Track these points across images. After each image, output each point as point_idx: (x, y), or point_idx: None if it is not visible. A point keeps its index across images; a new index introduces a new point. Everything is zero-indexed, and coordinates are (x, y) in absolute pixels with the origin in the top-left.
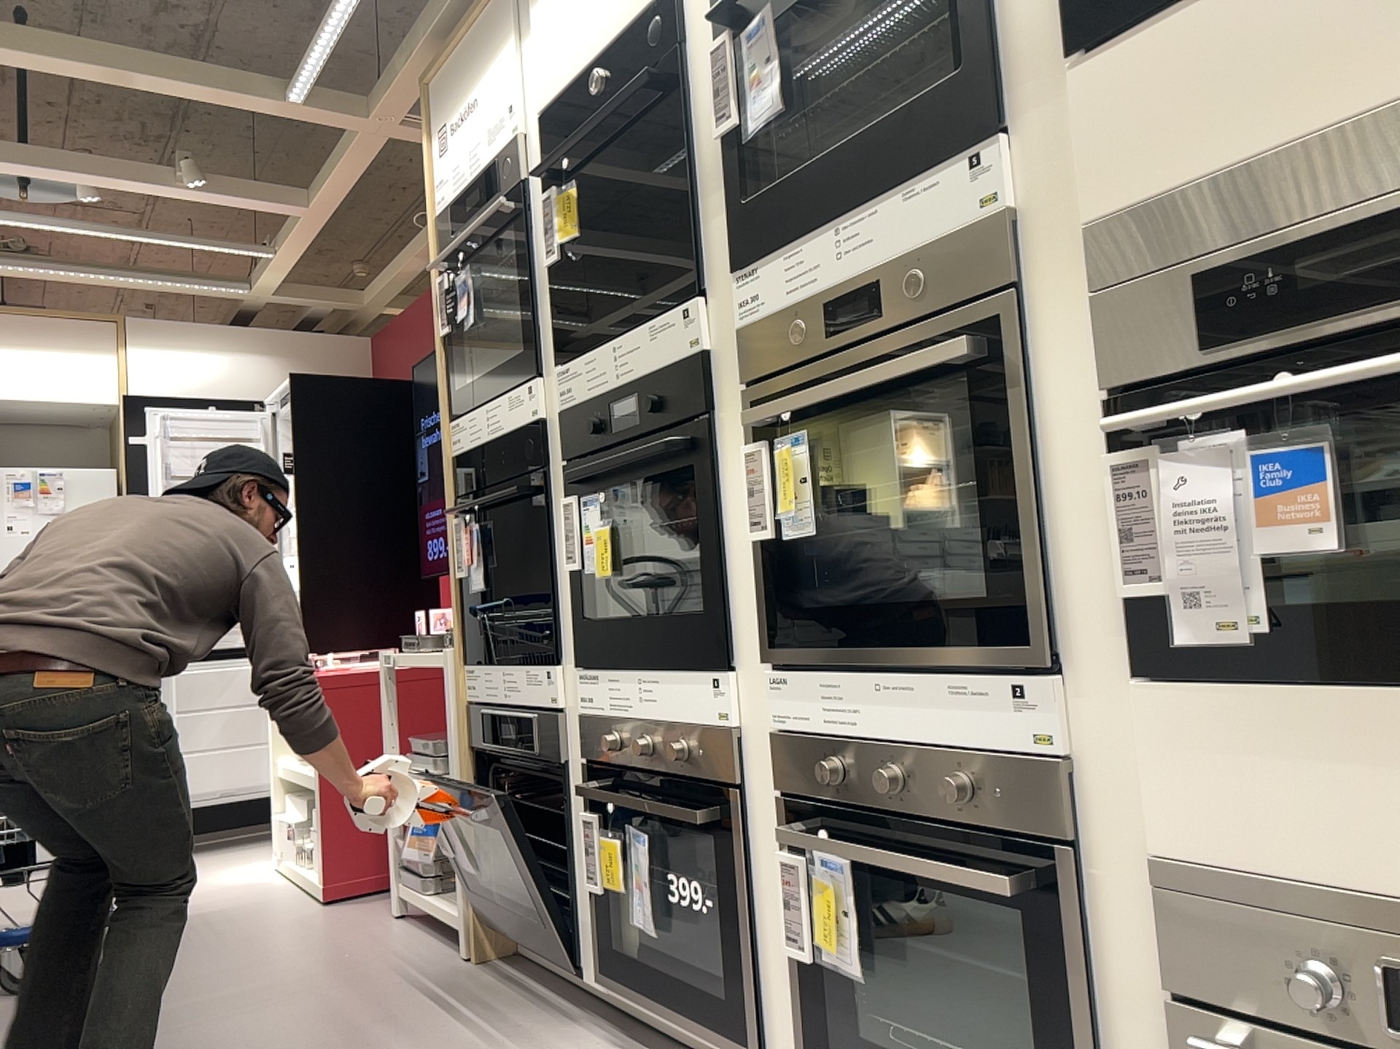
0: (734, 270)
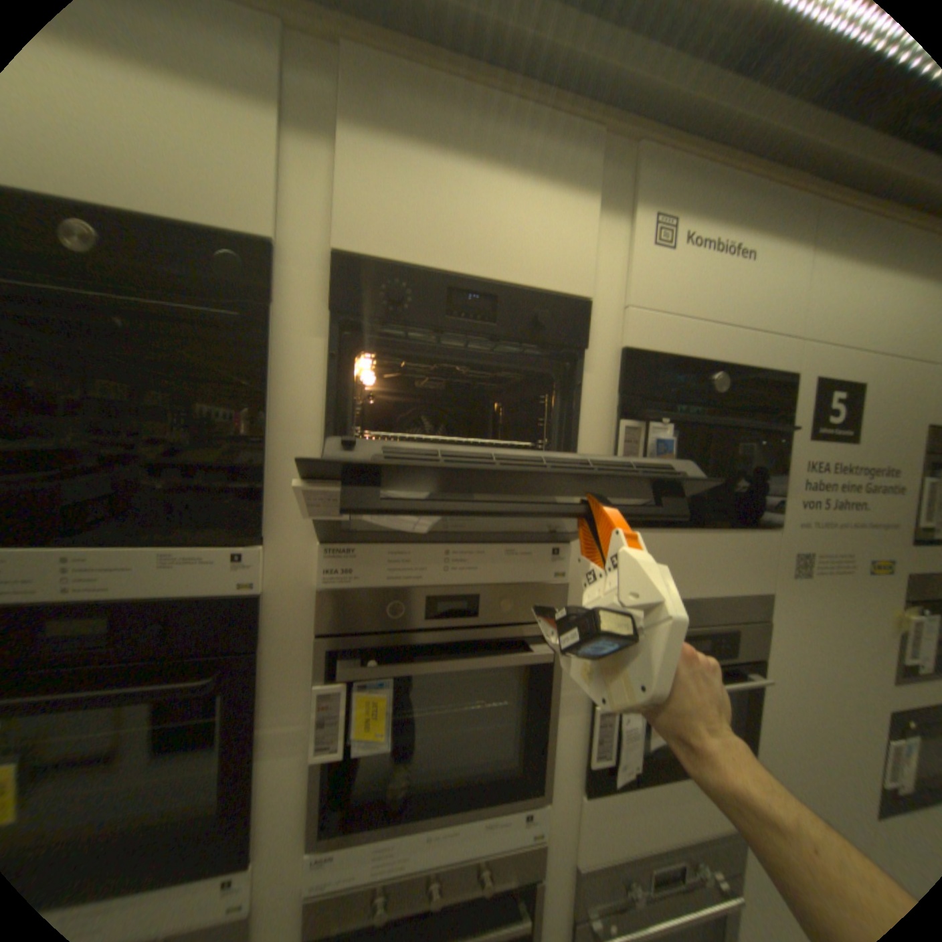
0: (318, 539)
